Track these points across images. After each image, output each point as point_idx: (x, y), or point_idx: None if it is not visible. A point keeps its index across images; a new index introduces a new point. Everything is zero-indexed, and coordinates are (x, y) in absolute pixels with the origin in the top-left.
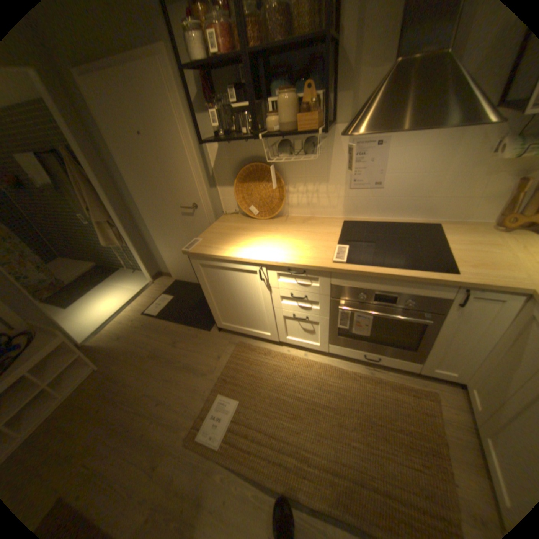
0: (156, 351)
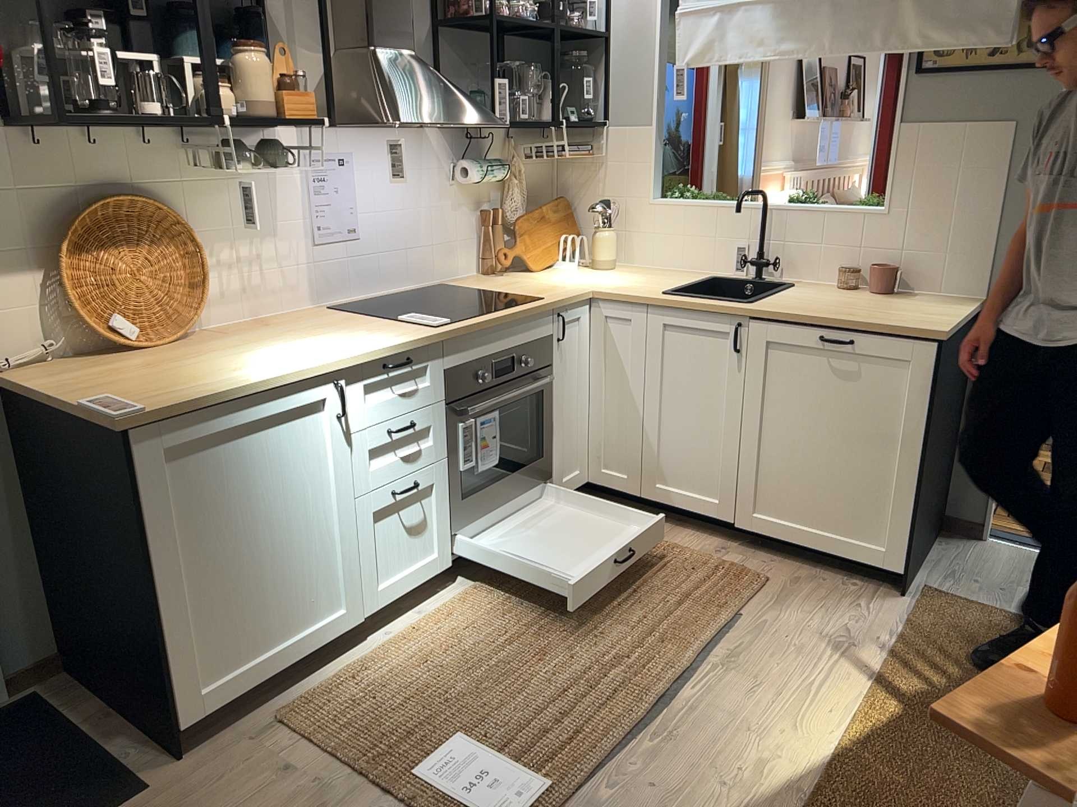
0: None
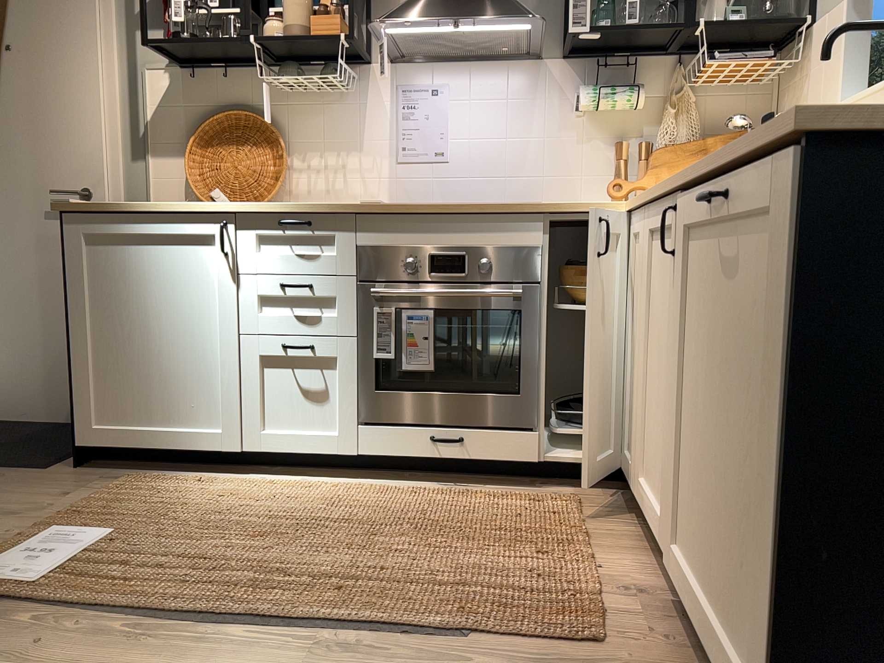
0: None
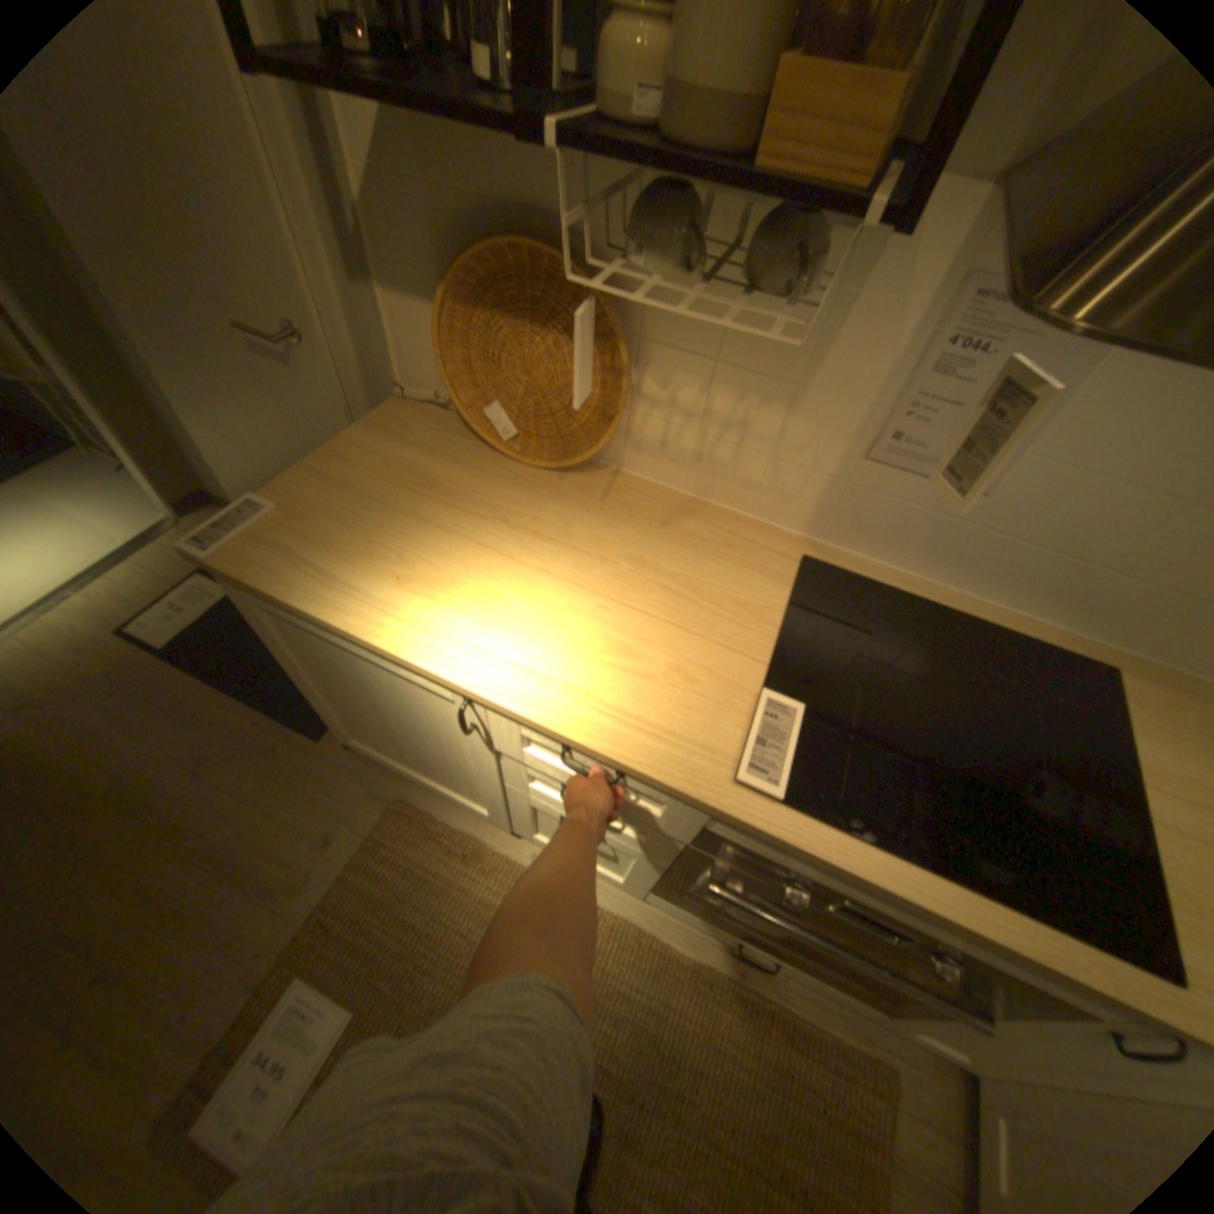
0: (134, 784)
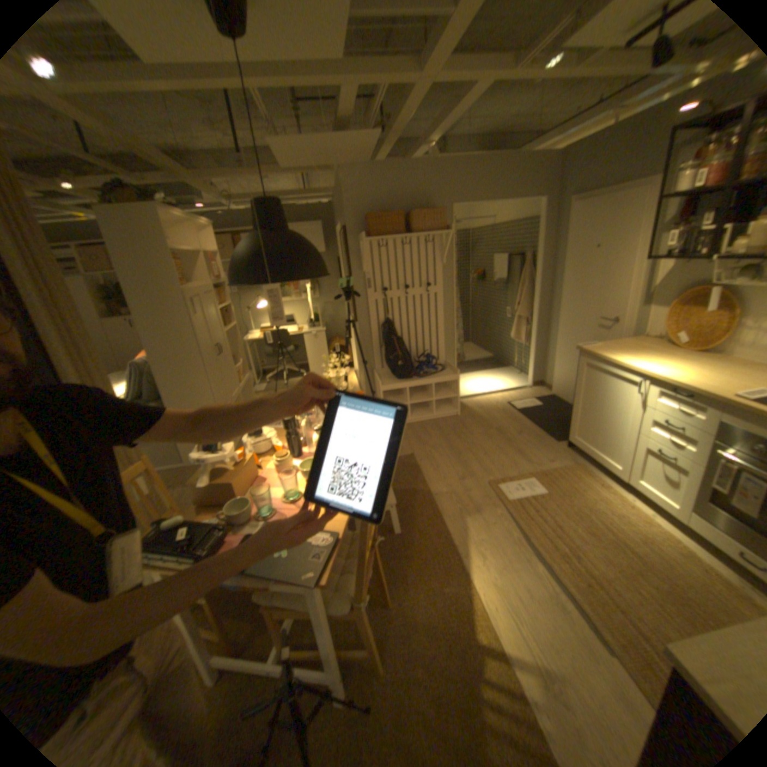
0: (503, 429)
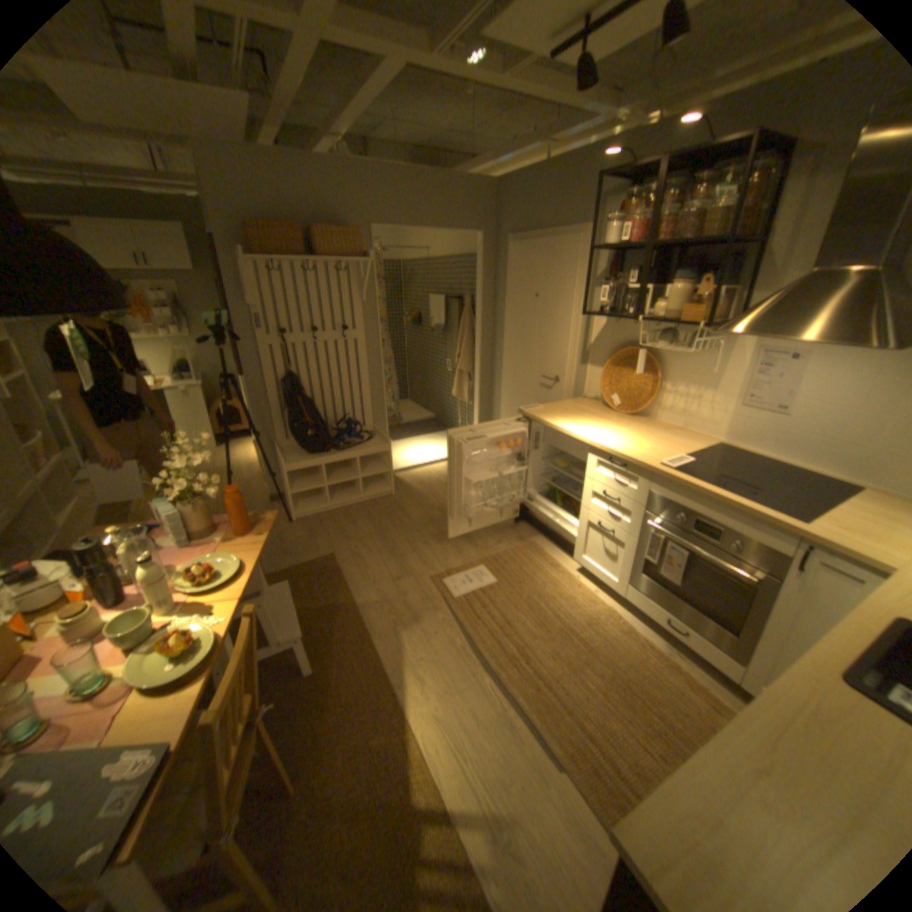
0: (446, 508)
